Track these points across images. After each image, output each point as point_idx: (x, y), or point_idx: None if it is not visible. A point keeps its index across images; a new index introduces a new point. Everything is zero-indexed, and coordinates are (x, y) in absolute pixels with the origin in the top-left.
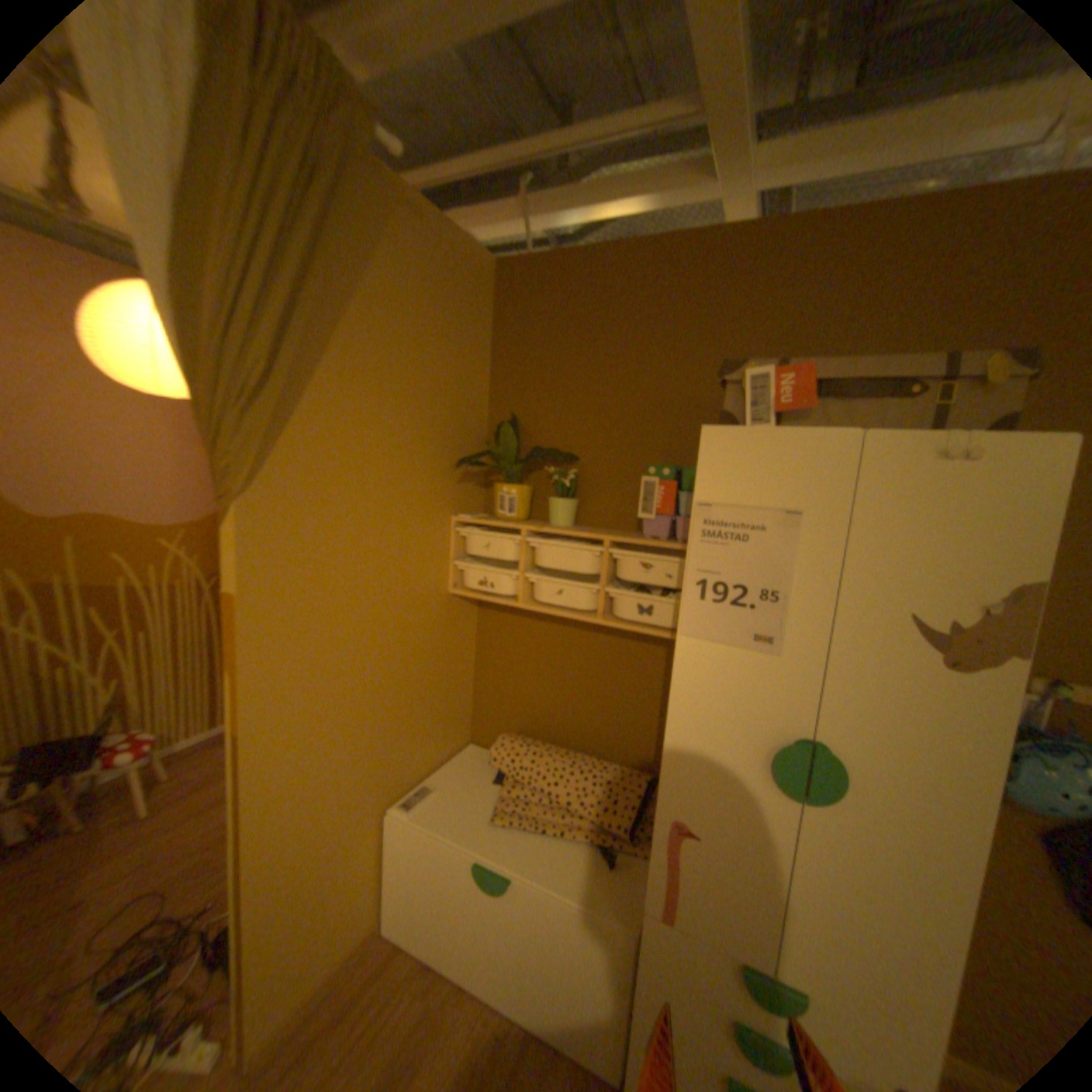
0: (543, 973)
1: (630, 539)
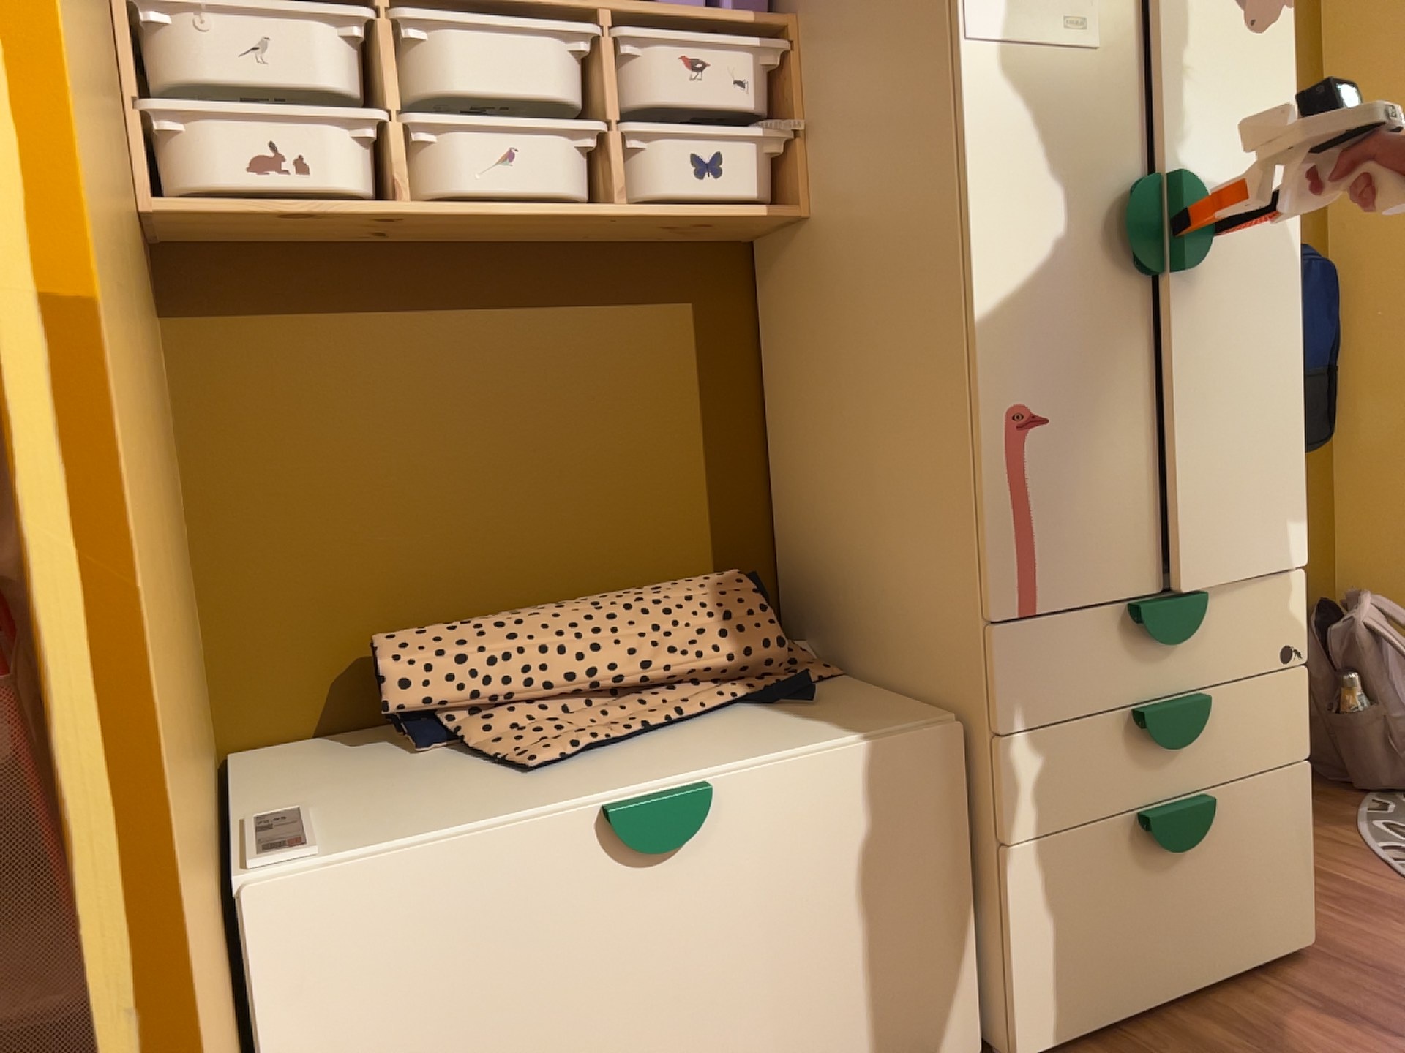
0: (810, 953)
1: (654, 5)
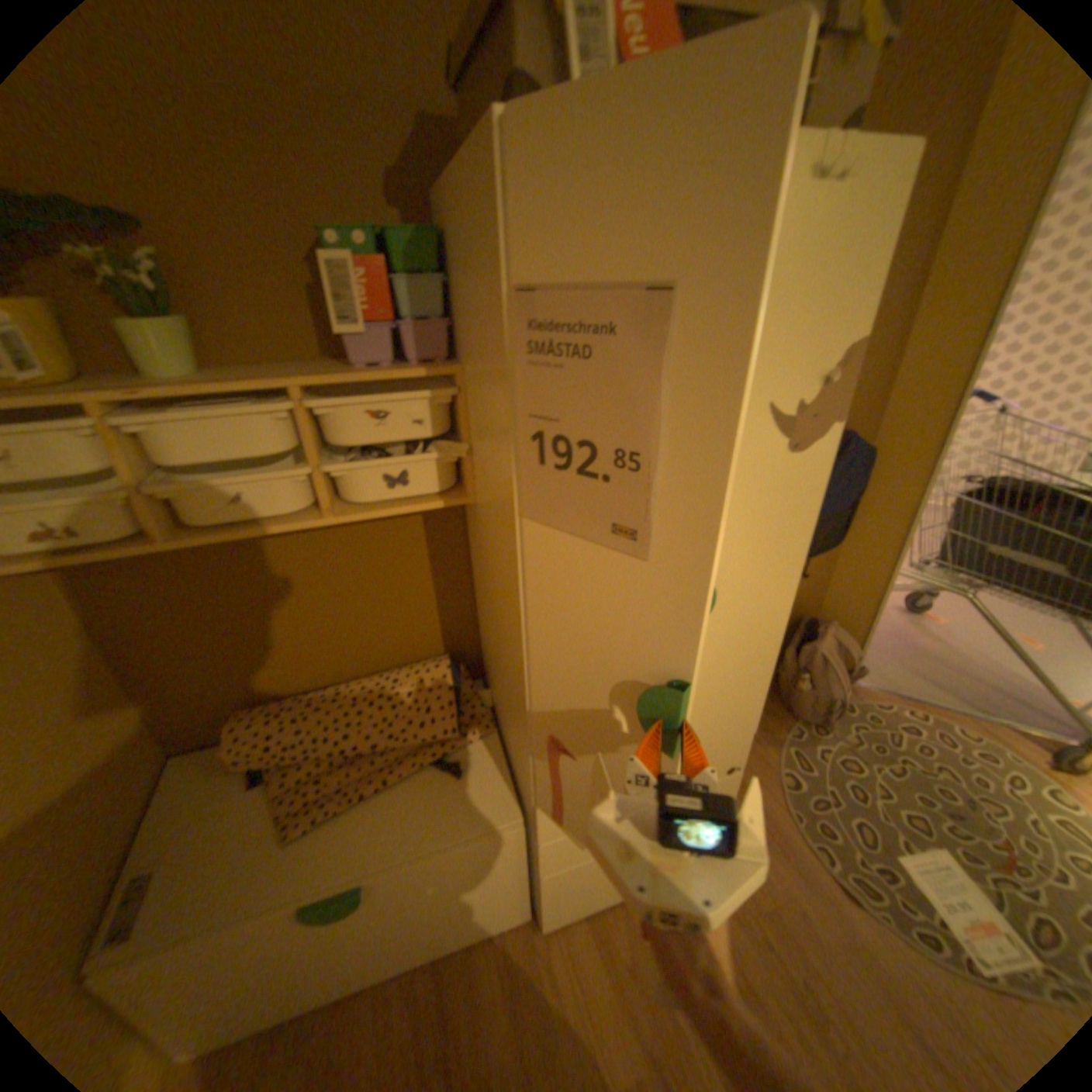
0: (432, 917)
1: (338, 375)
